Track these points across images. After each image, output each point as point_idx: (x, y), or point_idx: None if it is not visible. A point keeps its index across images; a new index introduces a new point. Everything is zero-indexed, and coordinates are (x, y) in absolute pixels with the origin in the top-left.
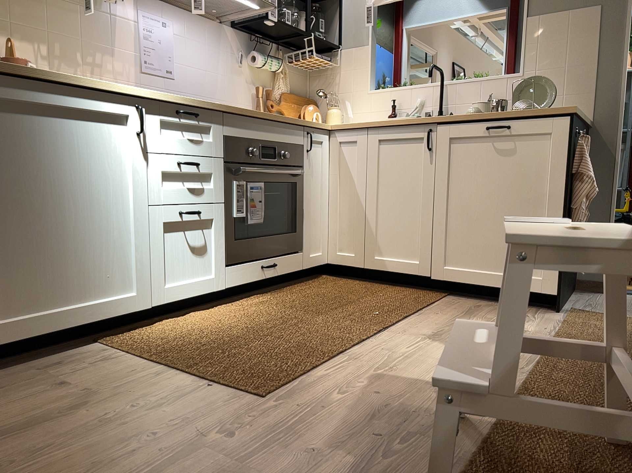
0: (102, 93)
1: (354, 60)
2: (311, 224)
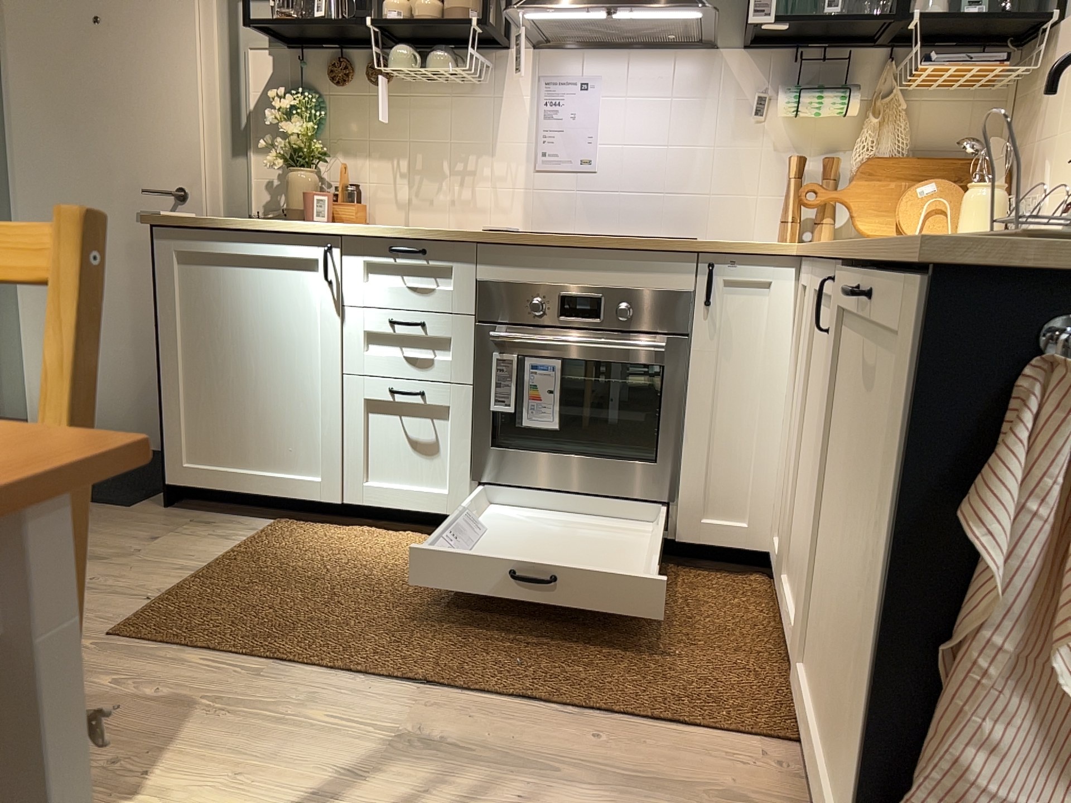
0: (285, 236)
1: (1066, 52)
2: (713, 460)
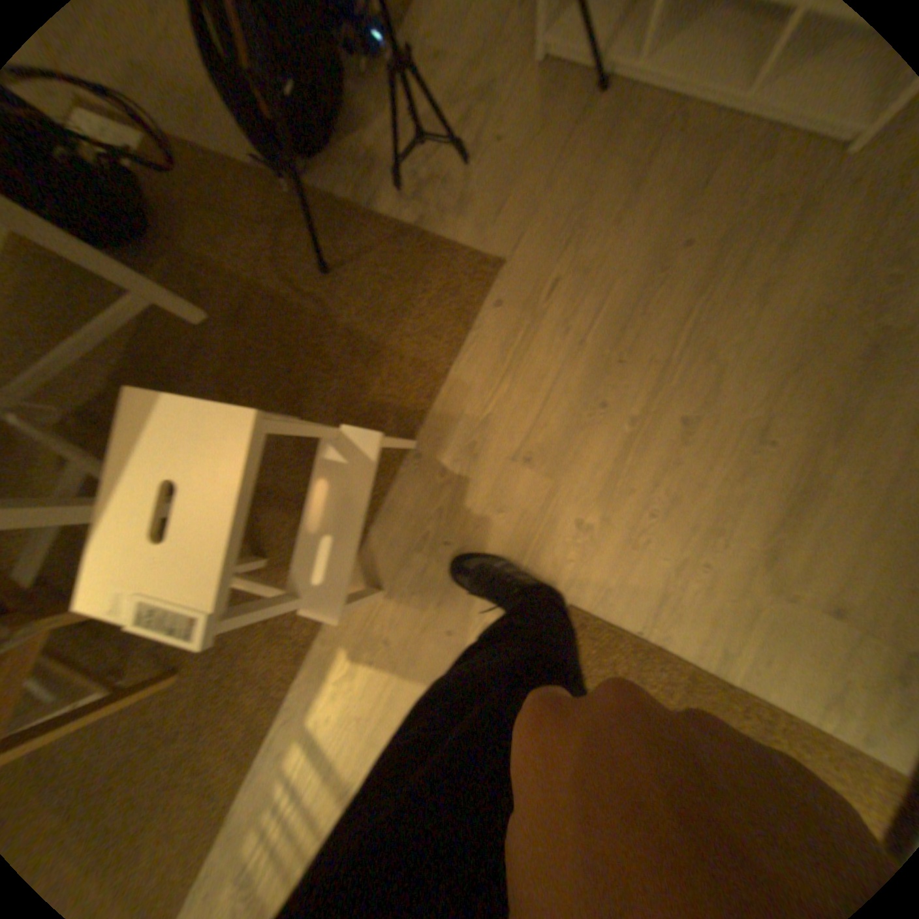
0: None
1: None
2: None
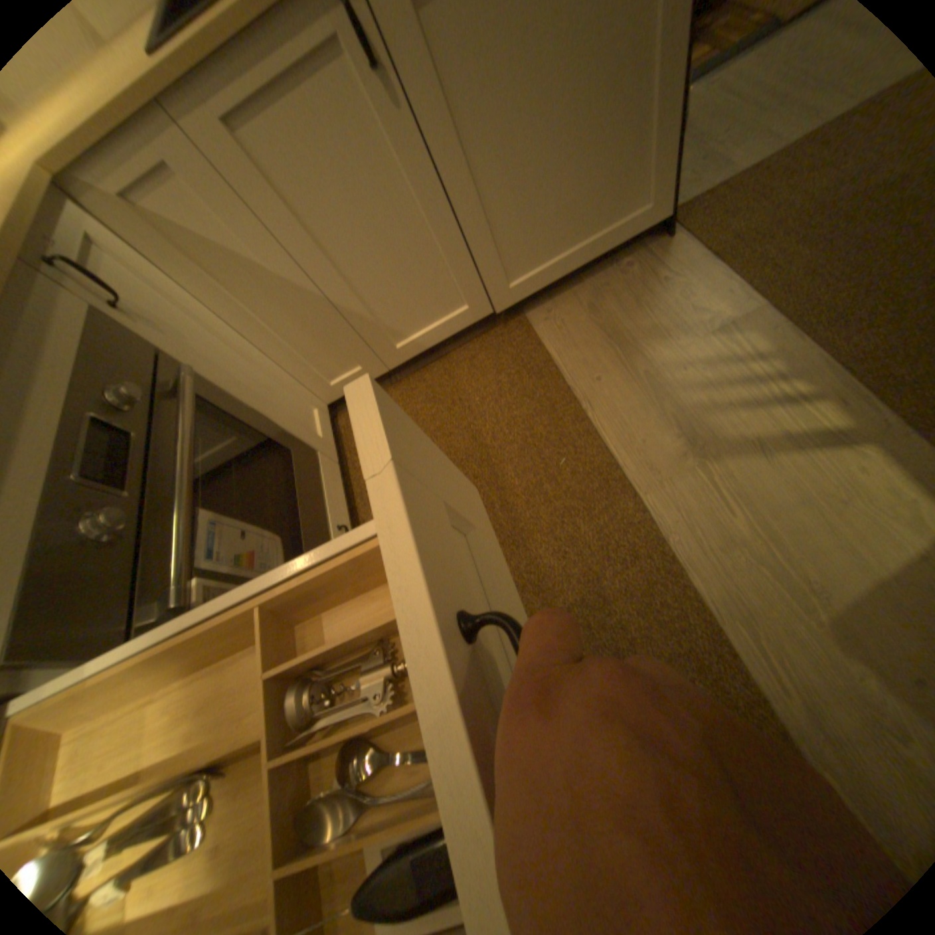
0: None
1: None
2: (279, 408)
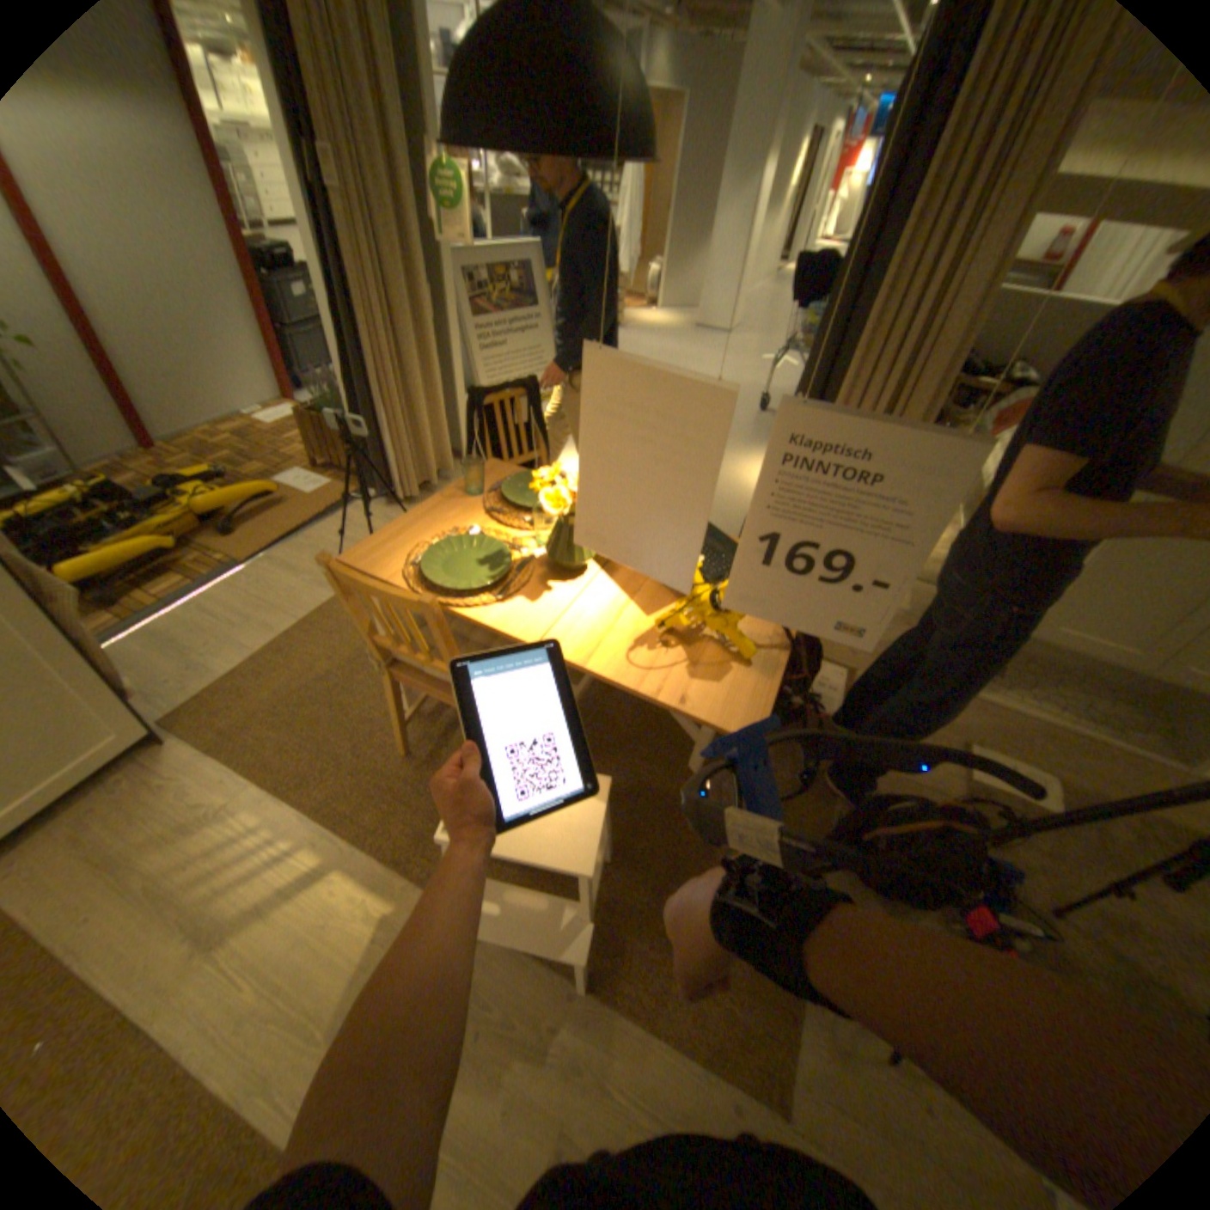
0: None
1: None
2: None
